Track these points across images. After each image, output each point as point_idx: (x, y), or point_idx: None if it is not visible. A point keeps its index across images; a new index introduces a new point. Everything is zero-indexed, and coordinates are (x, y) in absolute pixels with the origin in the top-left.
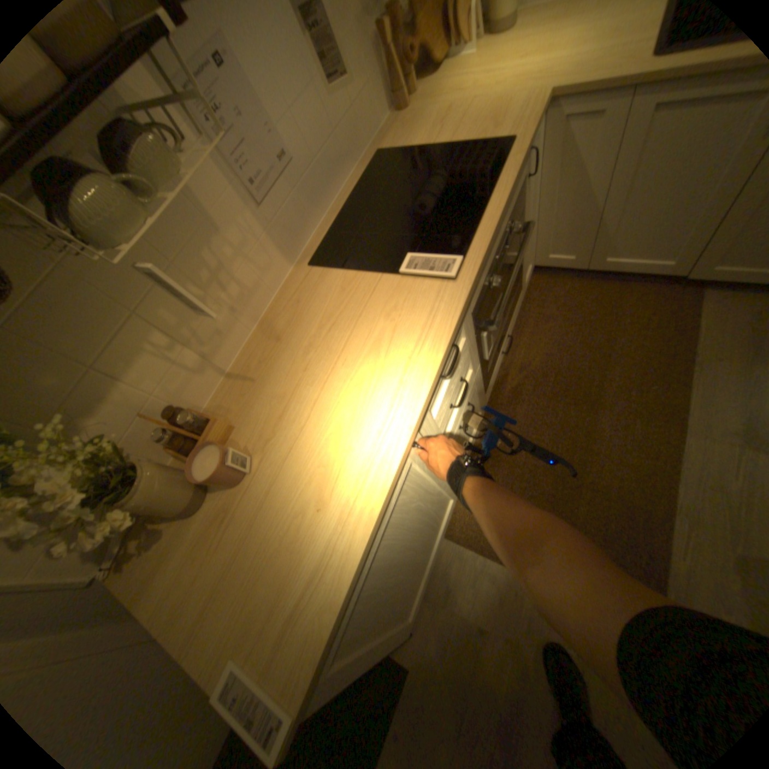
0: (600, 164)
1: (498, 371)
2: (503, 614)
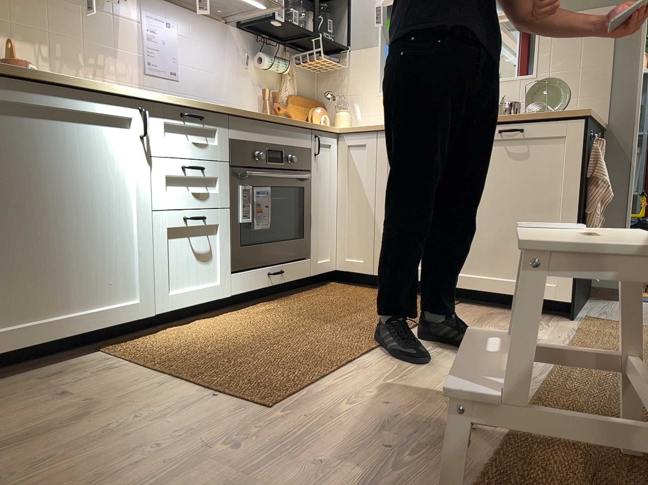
0: (369, 177)
1: (259, 286)
2: (106, 384)
